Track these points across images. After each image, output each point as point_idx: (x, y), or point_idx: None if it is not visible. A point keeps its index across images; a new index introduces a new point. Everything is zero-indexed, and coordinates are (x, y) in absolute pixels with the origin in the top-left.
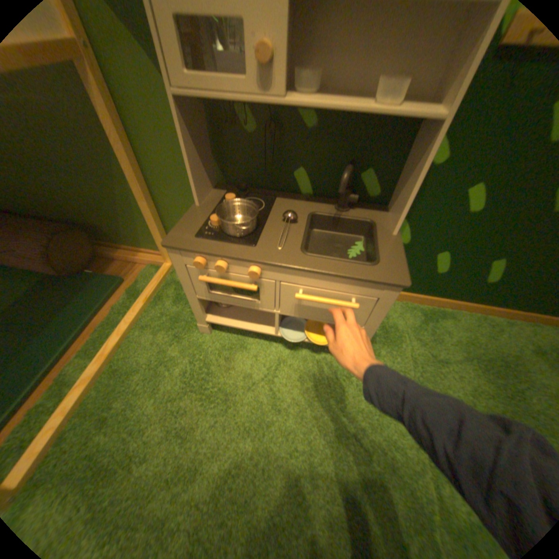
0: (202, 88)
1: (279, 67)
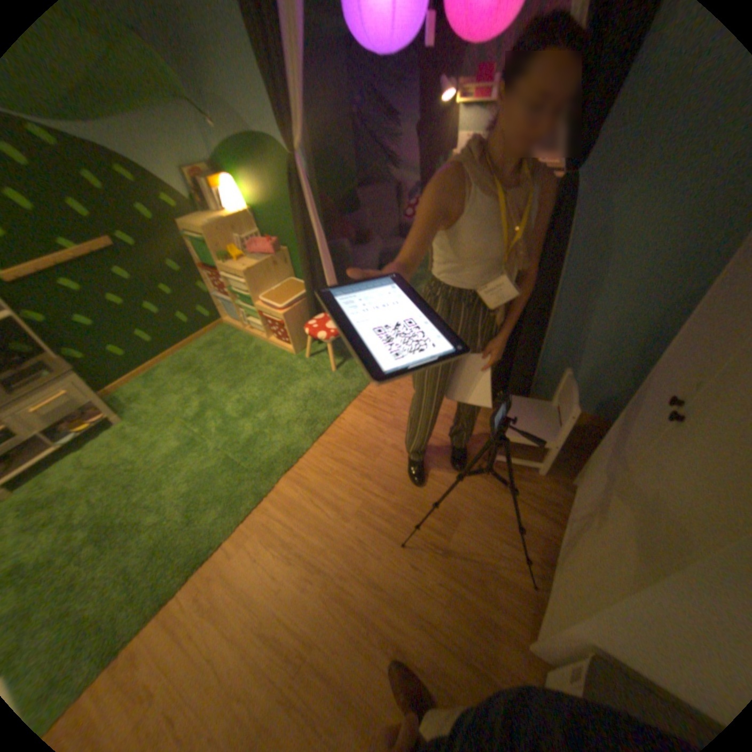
0: None
1: None
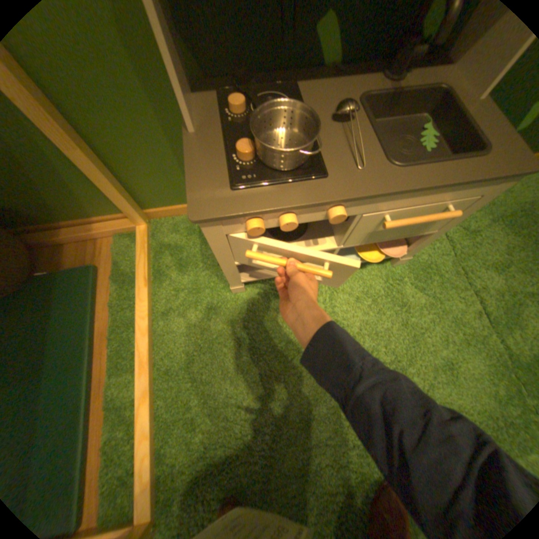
0: None
1: None
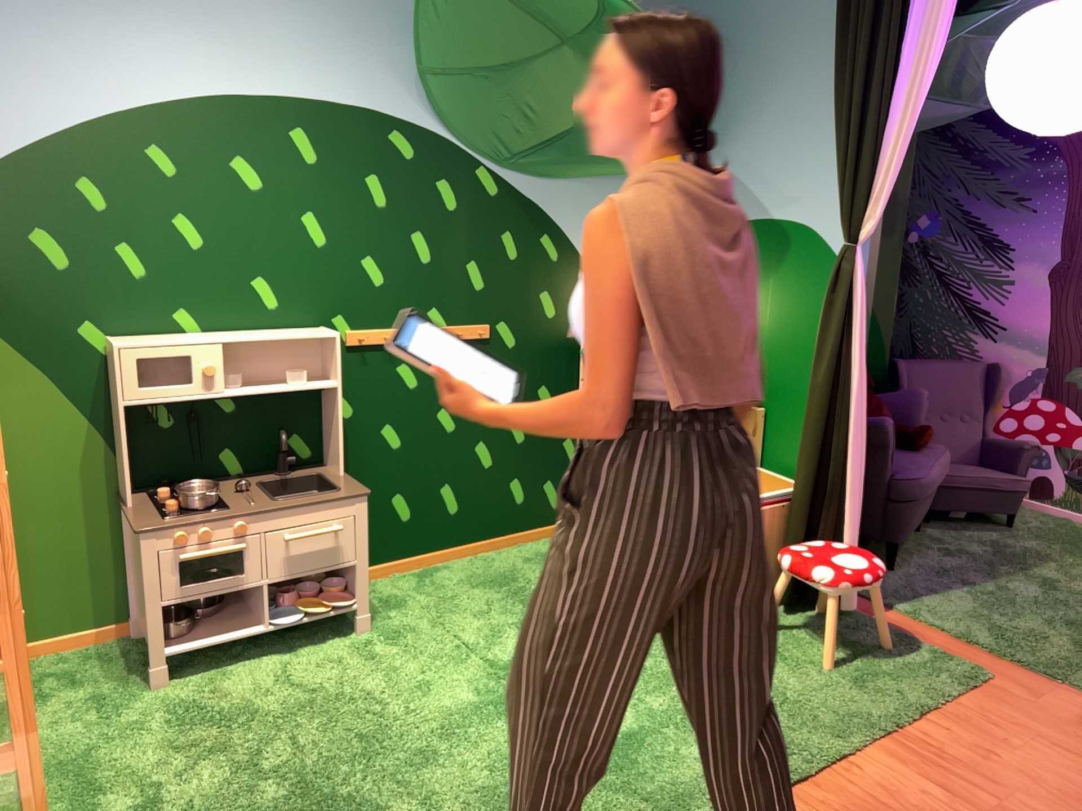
0: (153, 395)
1: (218, 375)
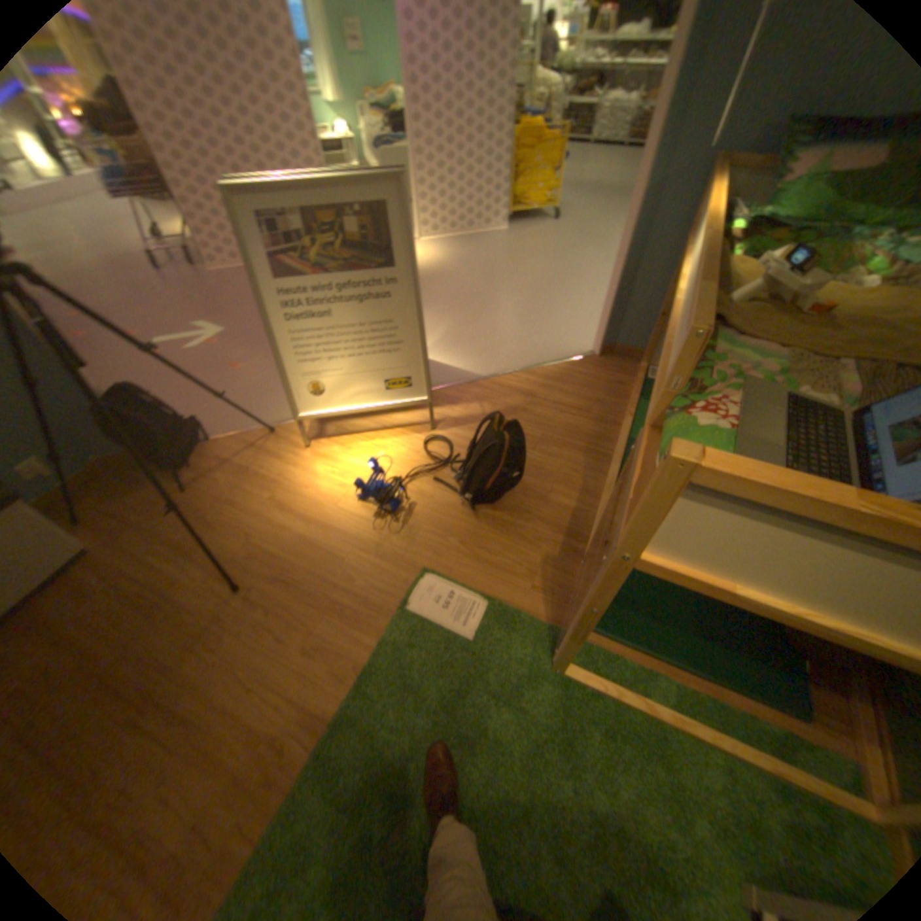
0: None
1: None
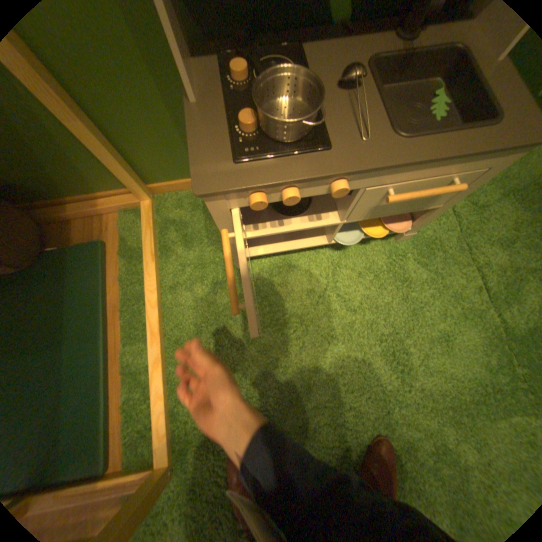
0: None
1: None
